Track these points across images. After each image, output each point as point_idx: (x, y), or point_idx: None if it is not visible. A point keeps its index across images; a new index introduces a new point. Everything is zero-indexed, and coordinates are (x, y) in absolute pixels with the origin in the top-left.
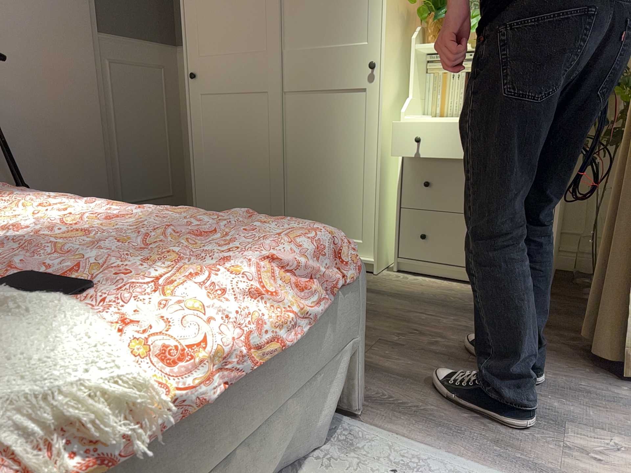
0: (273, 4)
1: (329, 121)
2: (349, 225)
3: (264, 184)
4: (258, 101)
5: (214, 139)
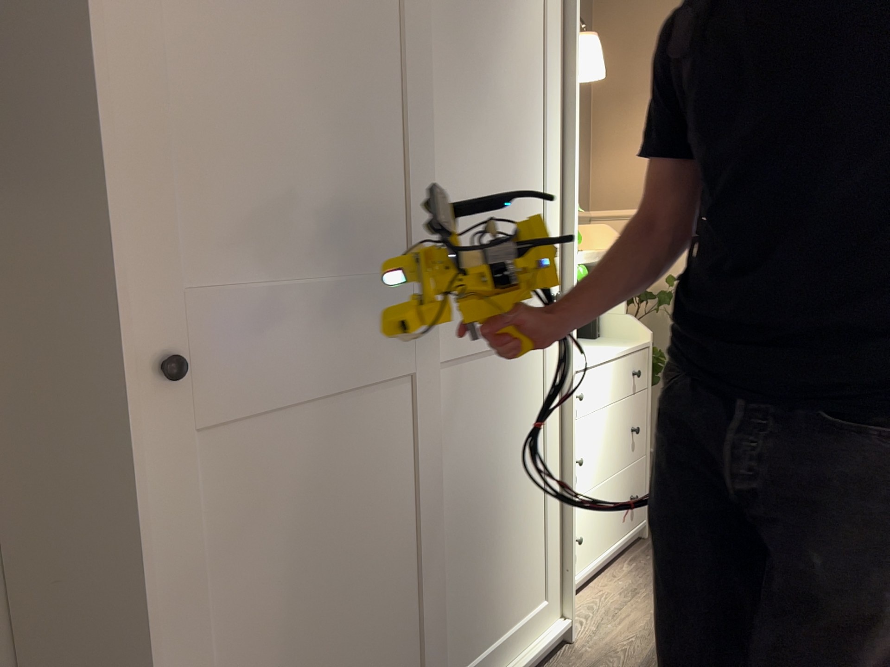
0: (424, 157)
1: (503, 408)
2: (530, 587)
3: (405, 611)
4: (389, 401)
5: (251, 568)
